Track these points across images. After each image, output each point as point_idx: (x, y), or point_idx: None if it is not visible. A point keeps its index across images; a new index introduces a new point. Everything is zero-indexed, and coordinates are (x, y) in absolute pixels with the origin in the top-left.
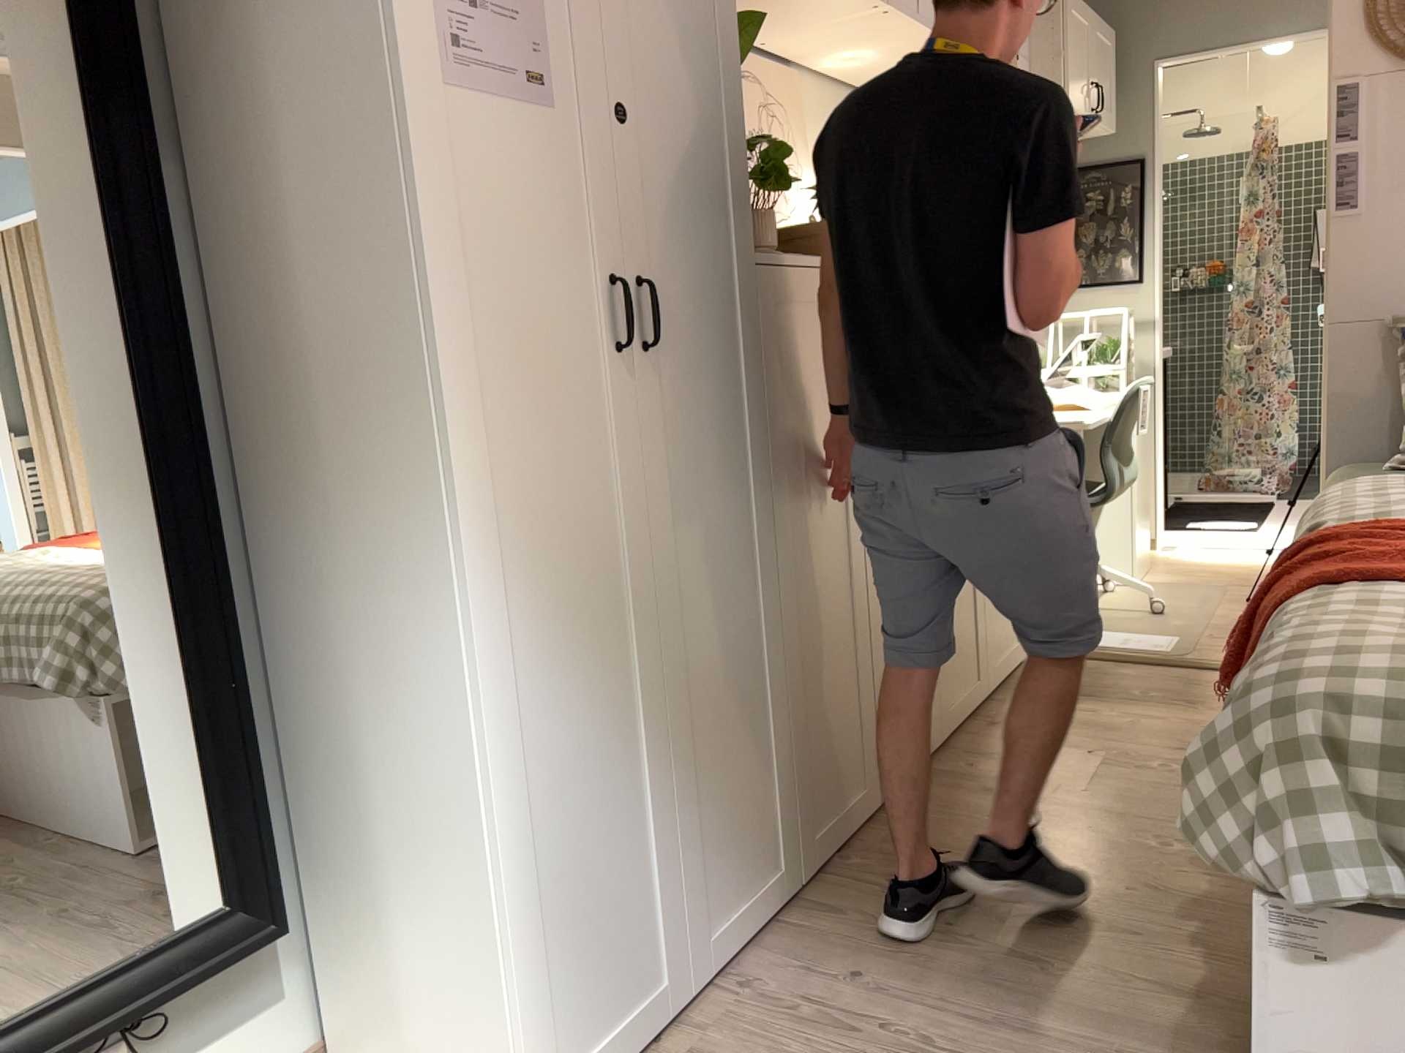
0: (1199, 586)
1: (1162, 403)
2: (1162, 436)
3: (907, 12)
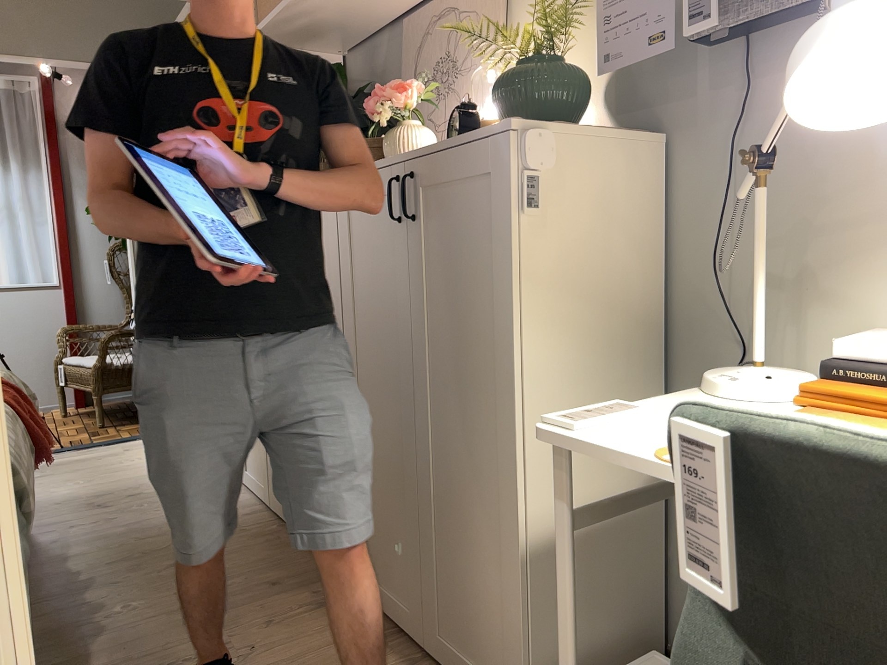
0: None
1: None
2: None
3: None
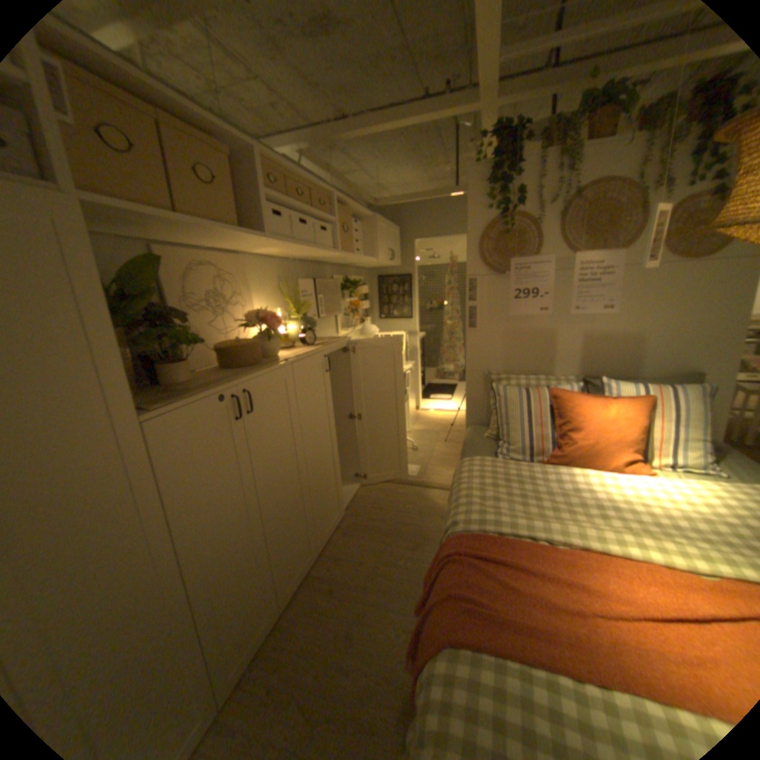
0: (430, 432)
1: (419, 360)
2: (420, 371)
3: (281, 238)
